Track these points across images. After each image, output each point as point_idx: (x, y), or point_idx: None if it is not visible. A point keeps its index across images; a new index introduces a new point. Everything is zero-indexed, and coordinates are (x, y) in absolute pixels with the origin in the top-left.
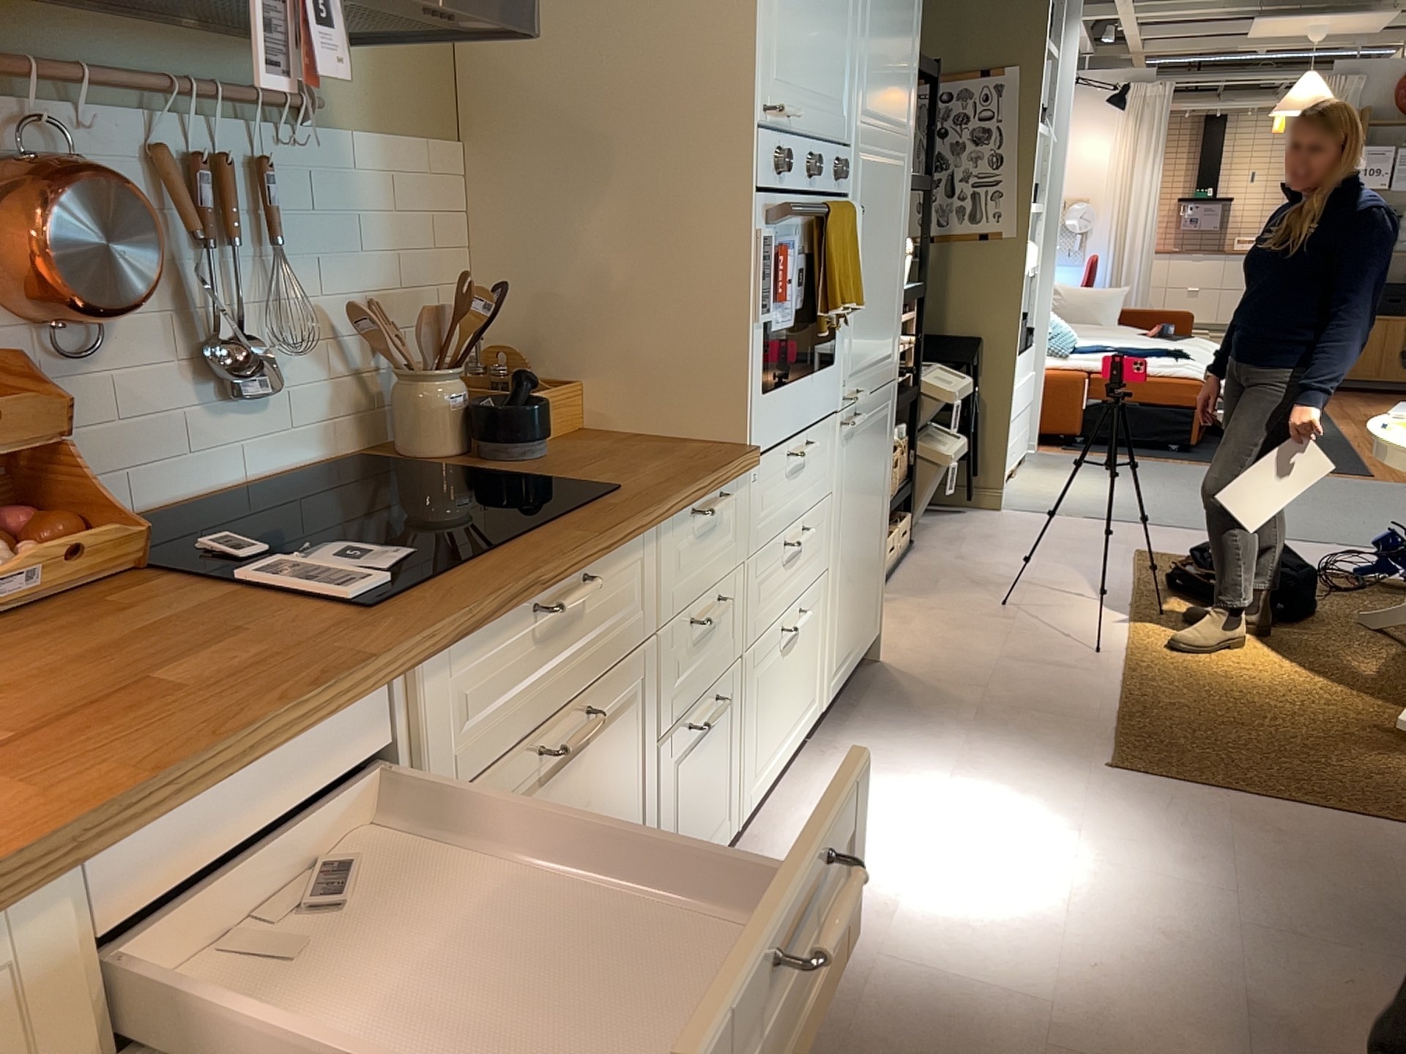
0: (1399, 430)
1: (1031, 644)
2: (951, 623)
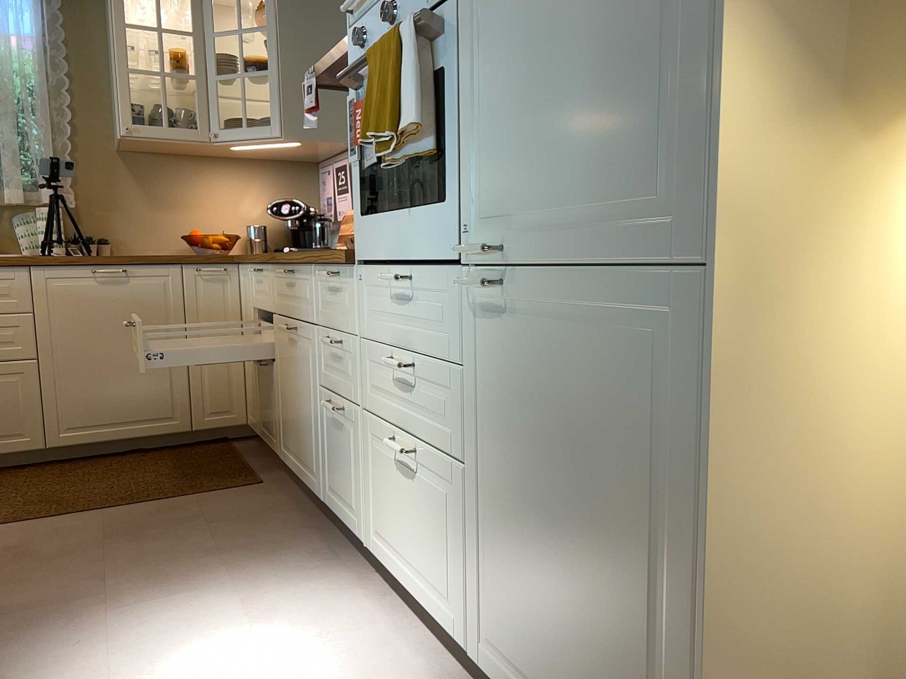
0: None
1: None
2: None
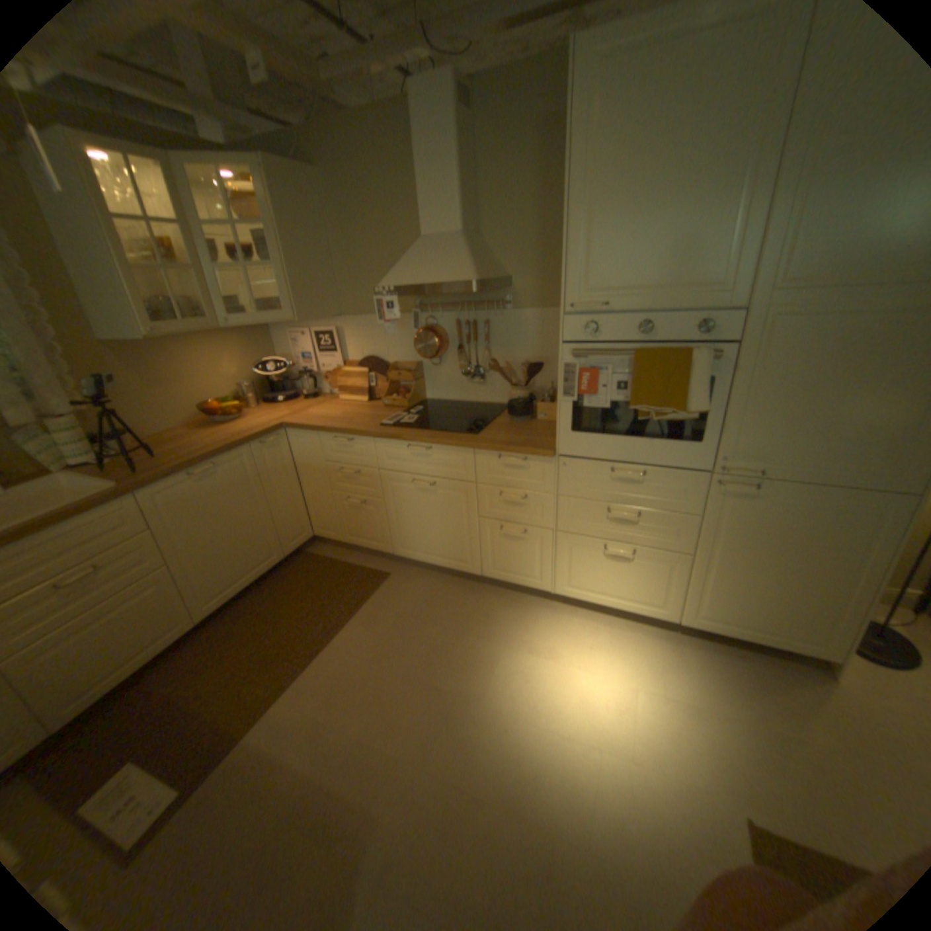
0: None
1: None
2: None
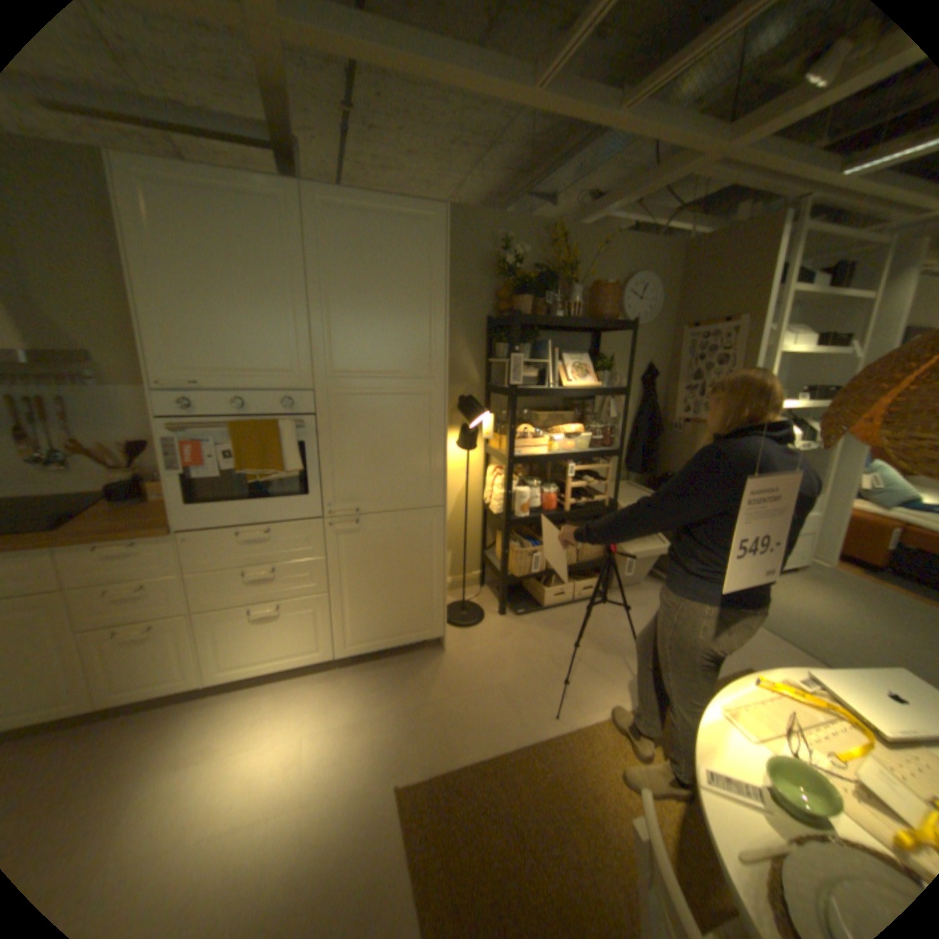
0: (803, 697)
1: (530, 691)
2: (520, 652)
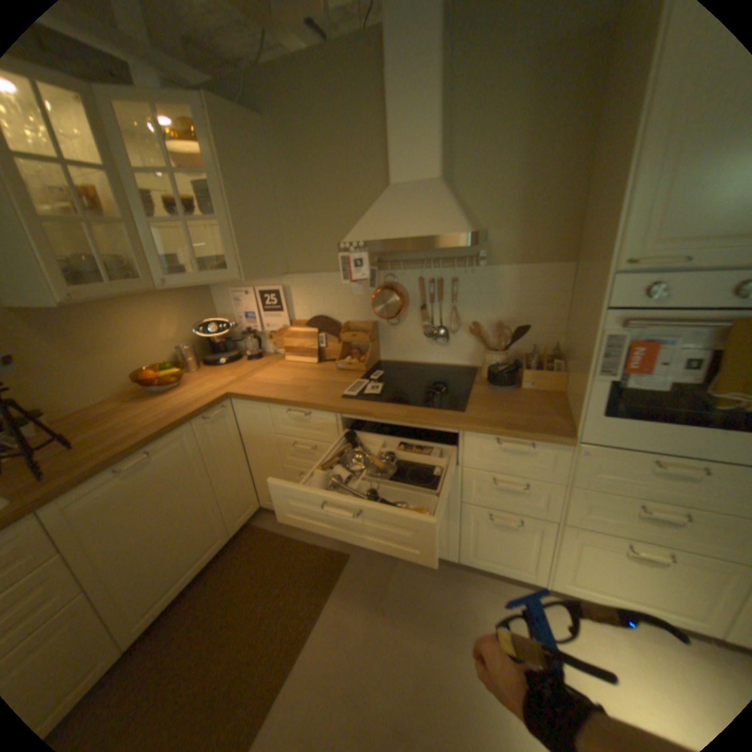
0: None
1: None
2: None
